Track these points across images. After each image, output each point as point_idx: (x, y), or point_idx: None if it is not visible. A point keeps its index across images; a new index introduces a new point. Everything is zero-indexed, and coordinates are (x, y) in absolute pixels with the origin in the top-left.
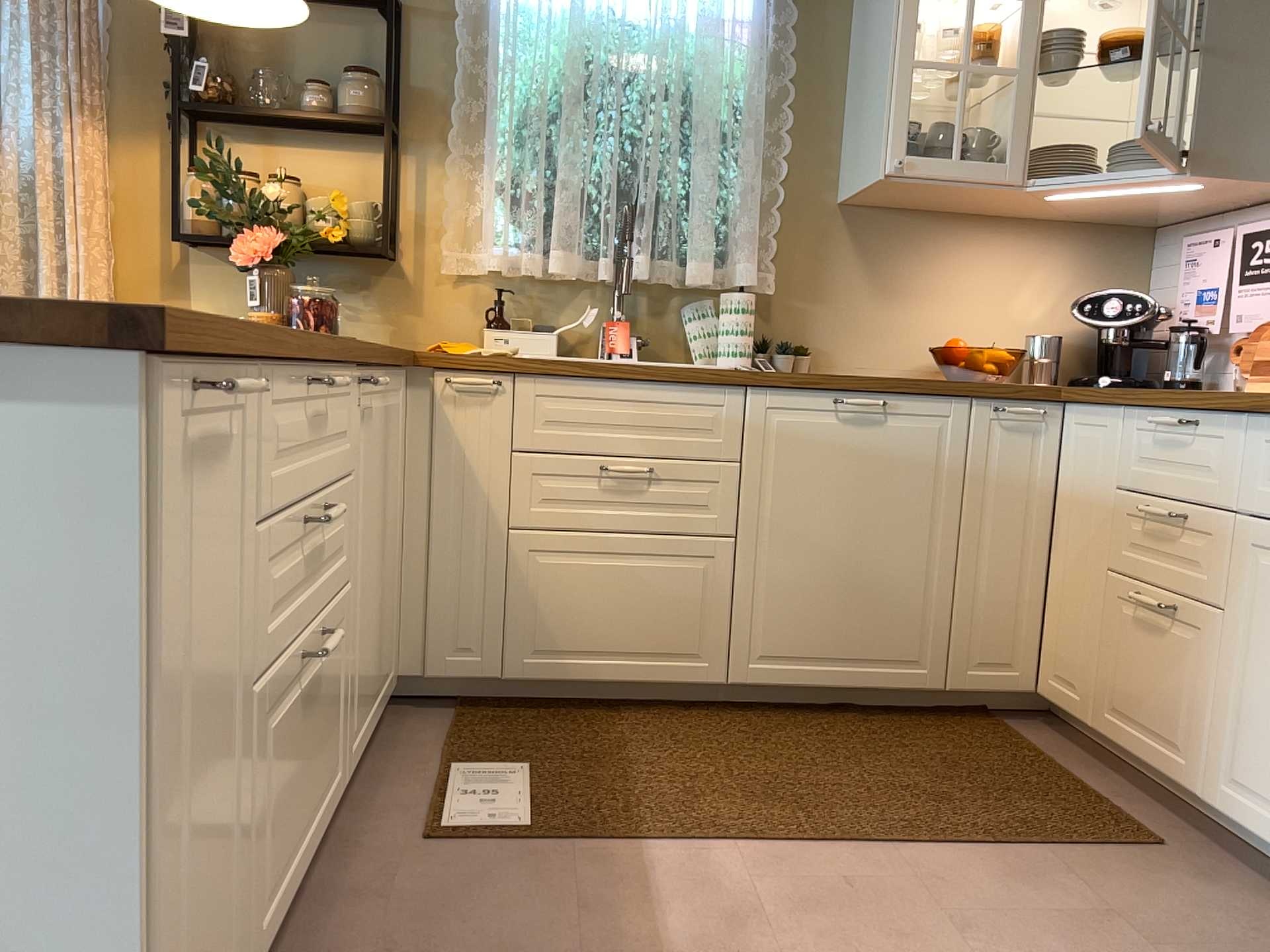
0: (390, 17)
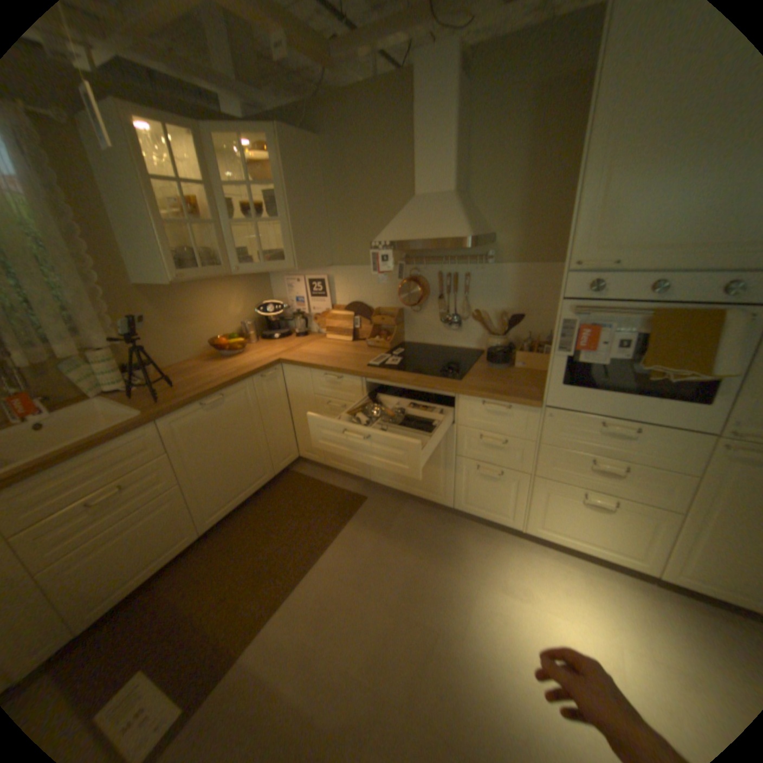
0: None
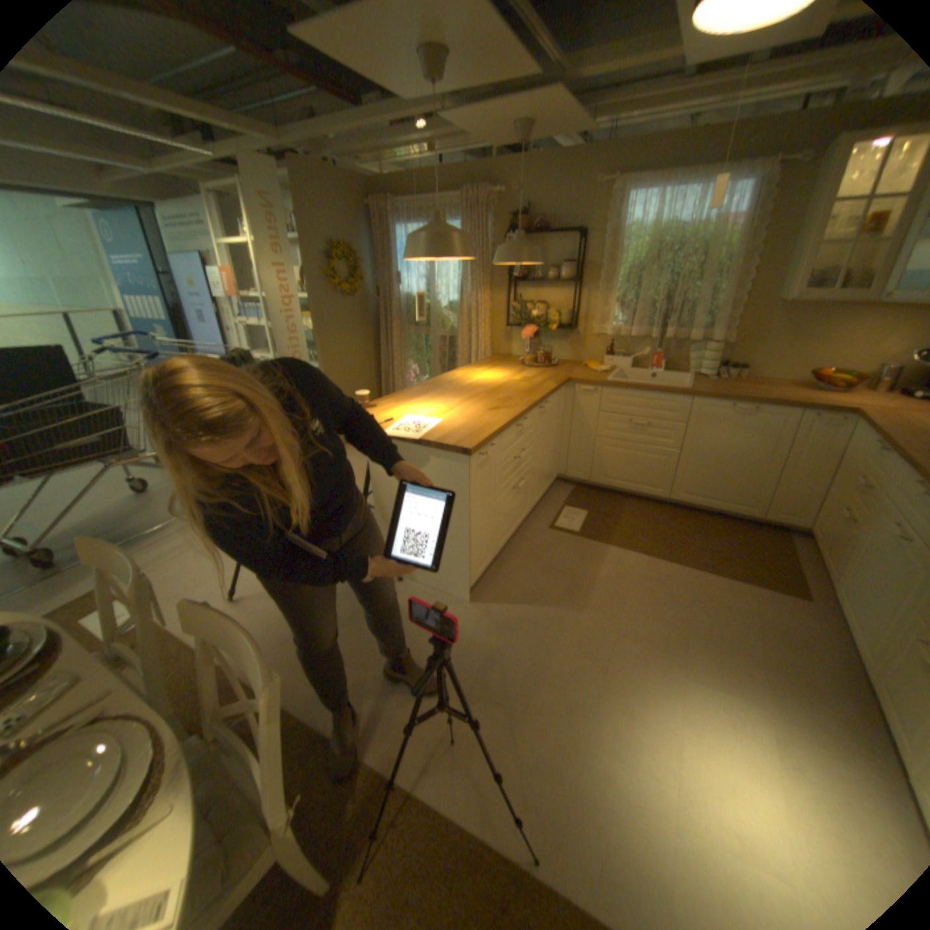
0: (580, 234)
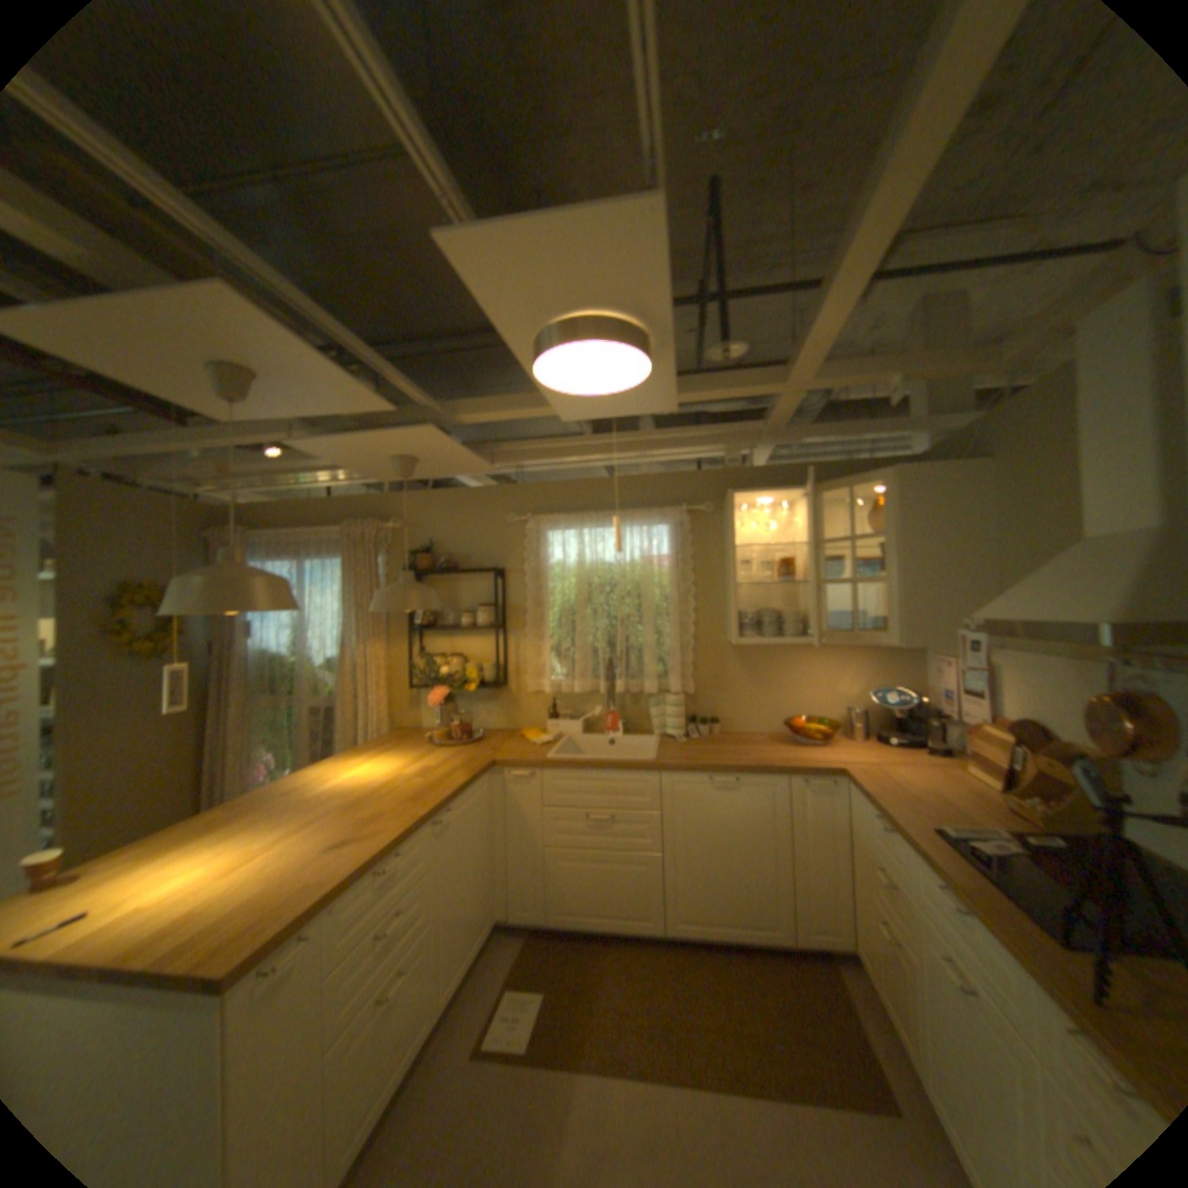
0: (499, 574)
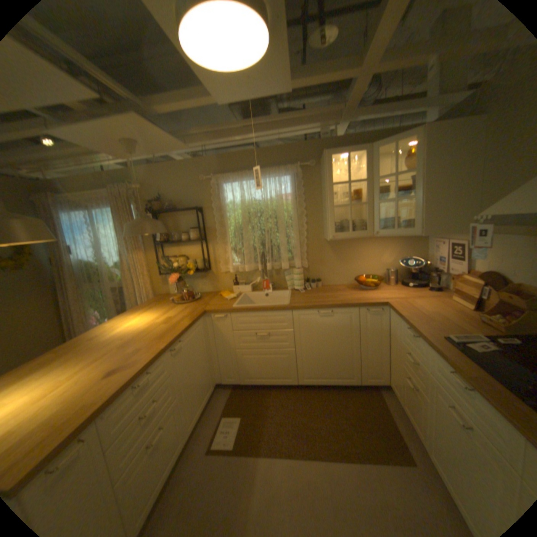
0: (198, 211)
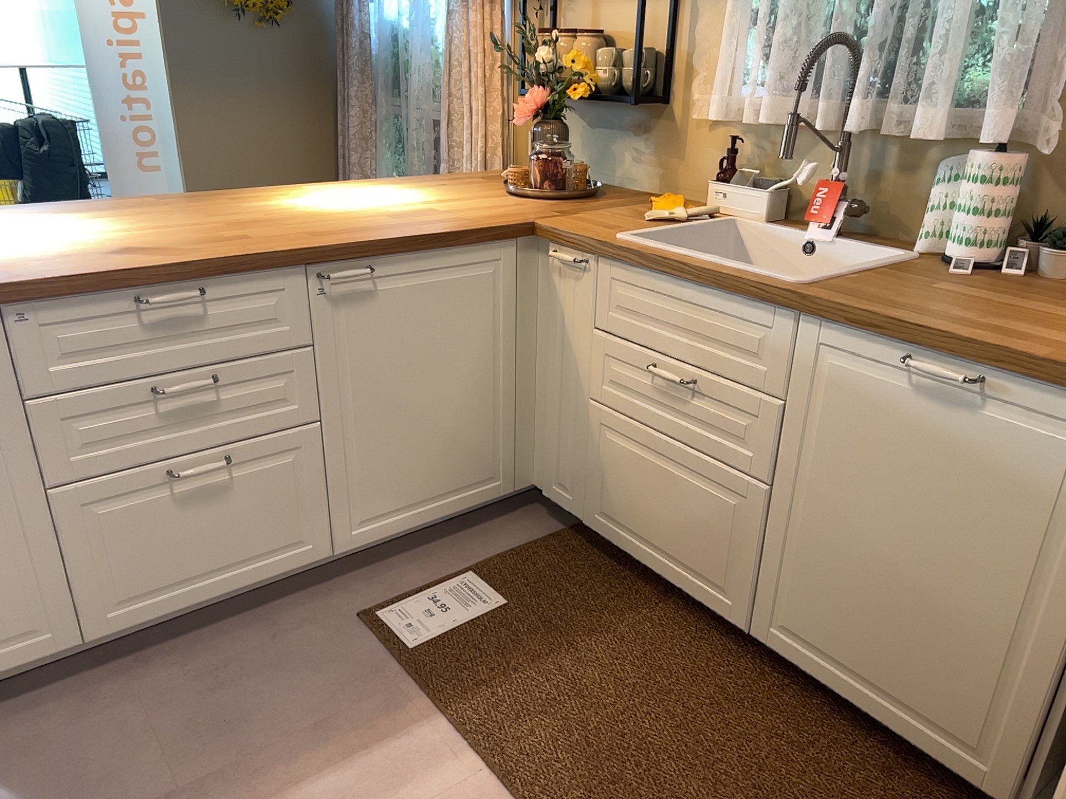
0: None
